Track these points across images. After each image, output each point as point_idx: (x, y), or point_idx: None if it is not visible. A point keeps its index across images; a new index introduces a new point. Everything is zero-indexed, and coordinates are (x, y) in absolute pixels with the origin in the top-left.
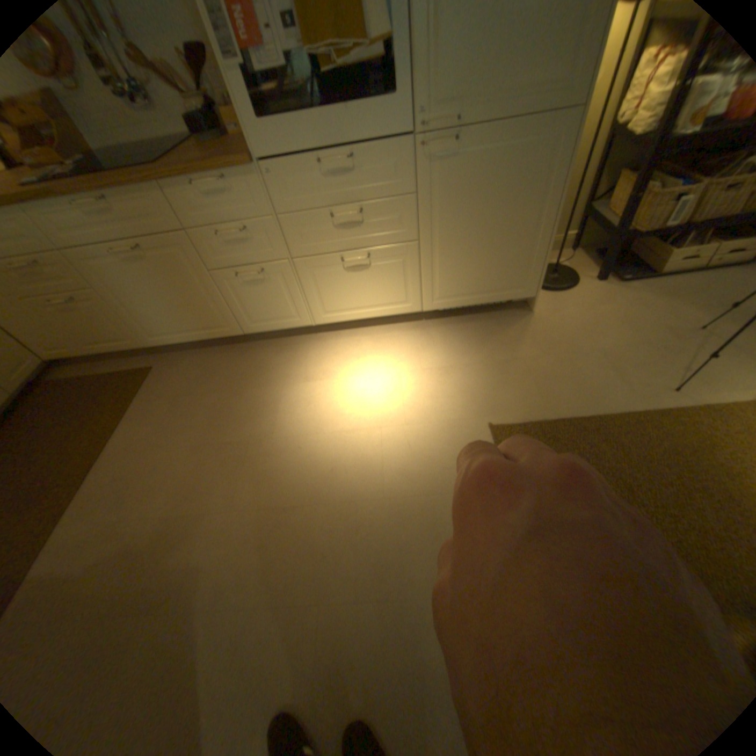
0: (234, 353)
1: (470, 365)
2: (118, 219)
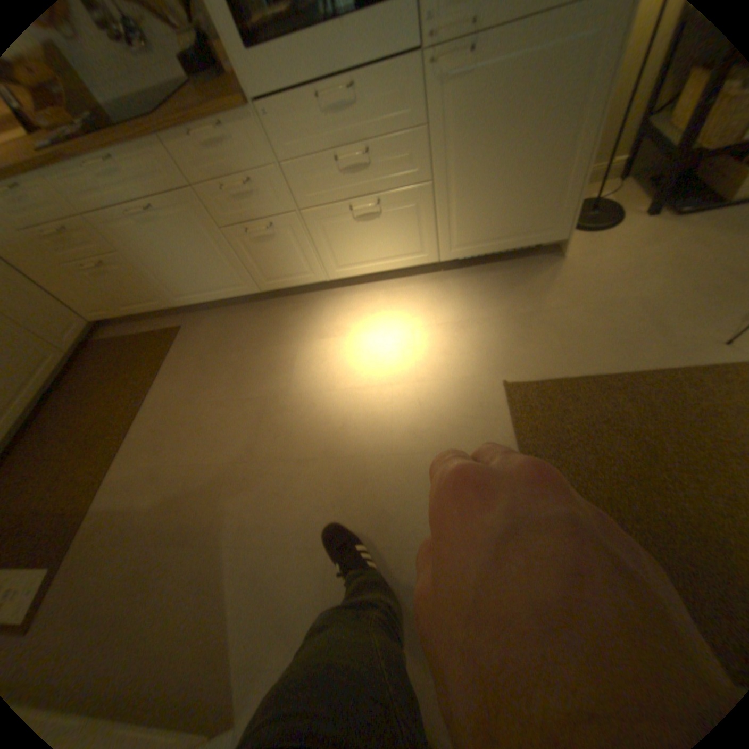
0: (253, 312)
1: (487, 319)
2: (127, 179)
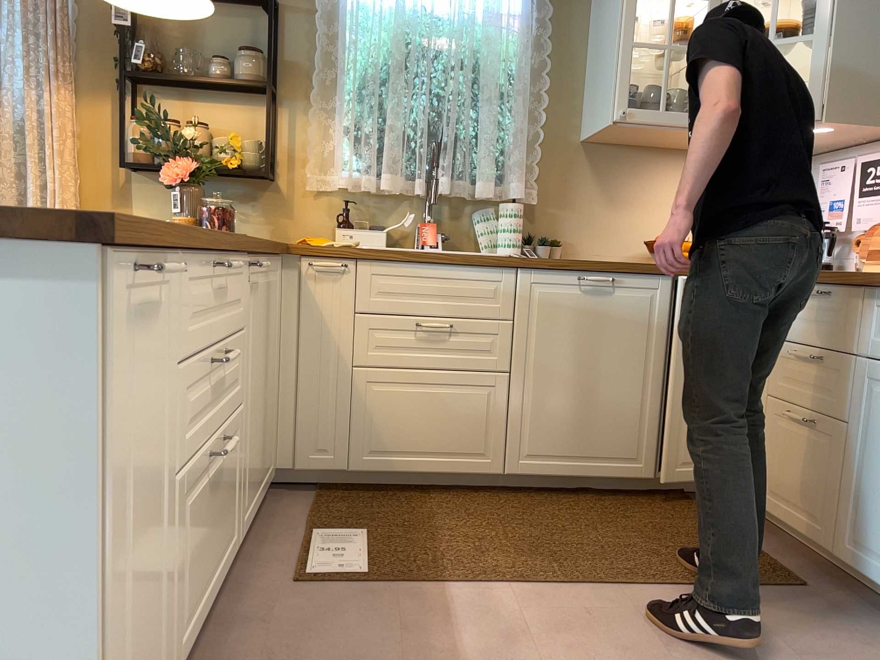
0: None
1: None
2: None
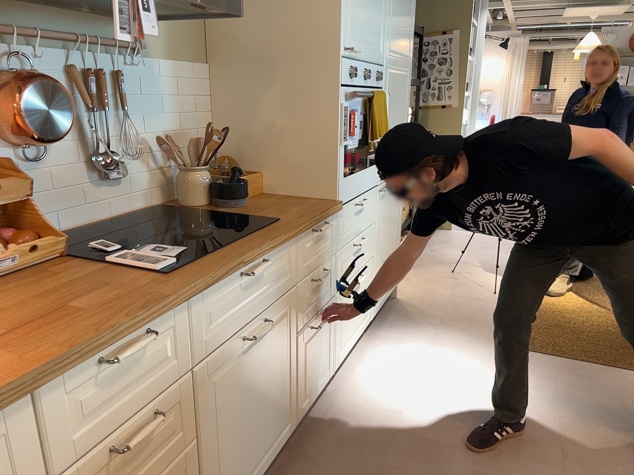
0: (294, 465)
1: (435, 333)
2: (262, 288)
